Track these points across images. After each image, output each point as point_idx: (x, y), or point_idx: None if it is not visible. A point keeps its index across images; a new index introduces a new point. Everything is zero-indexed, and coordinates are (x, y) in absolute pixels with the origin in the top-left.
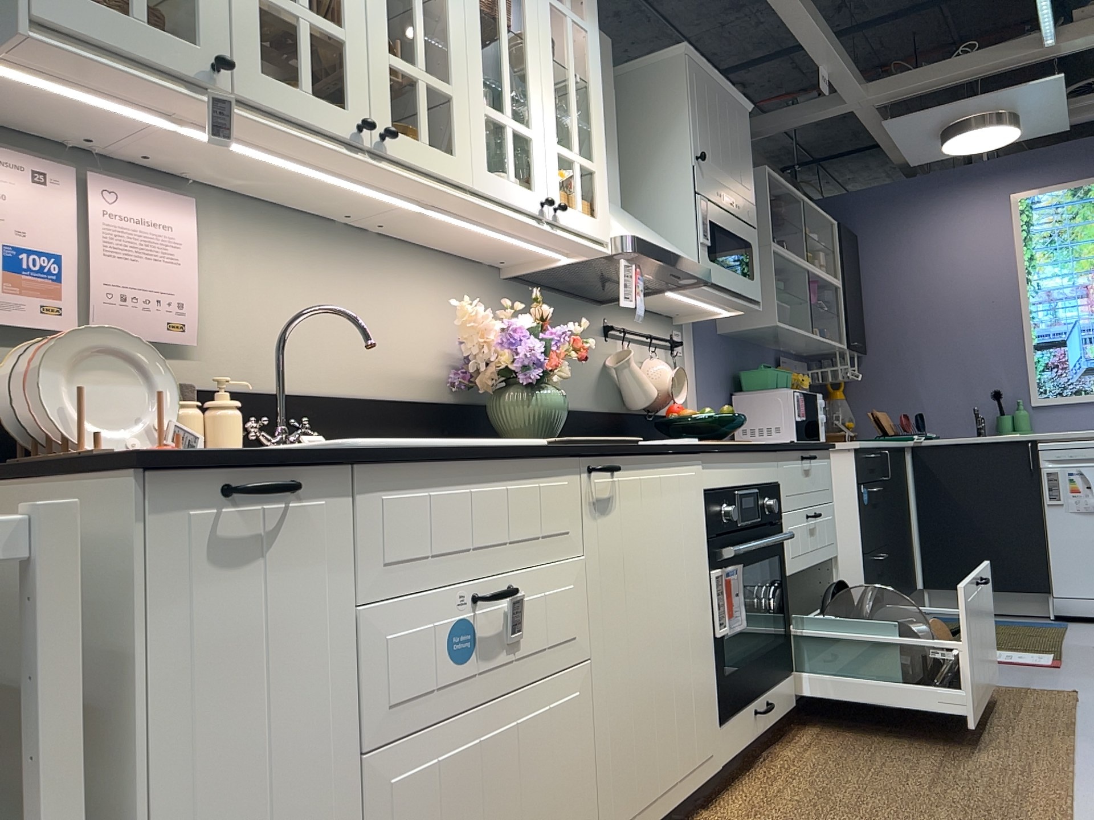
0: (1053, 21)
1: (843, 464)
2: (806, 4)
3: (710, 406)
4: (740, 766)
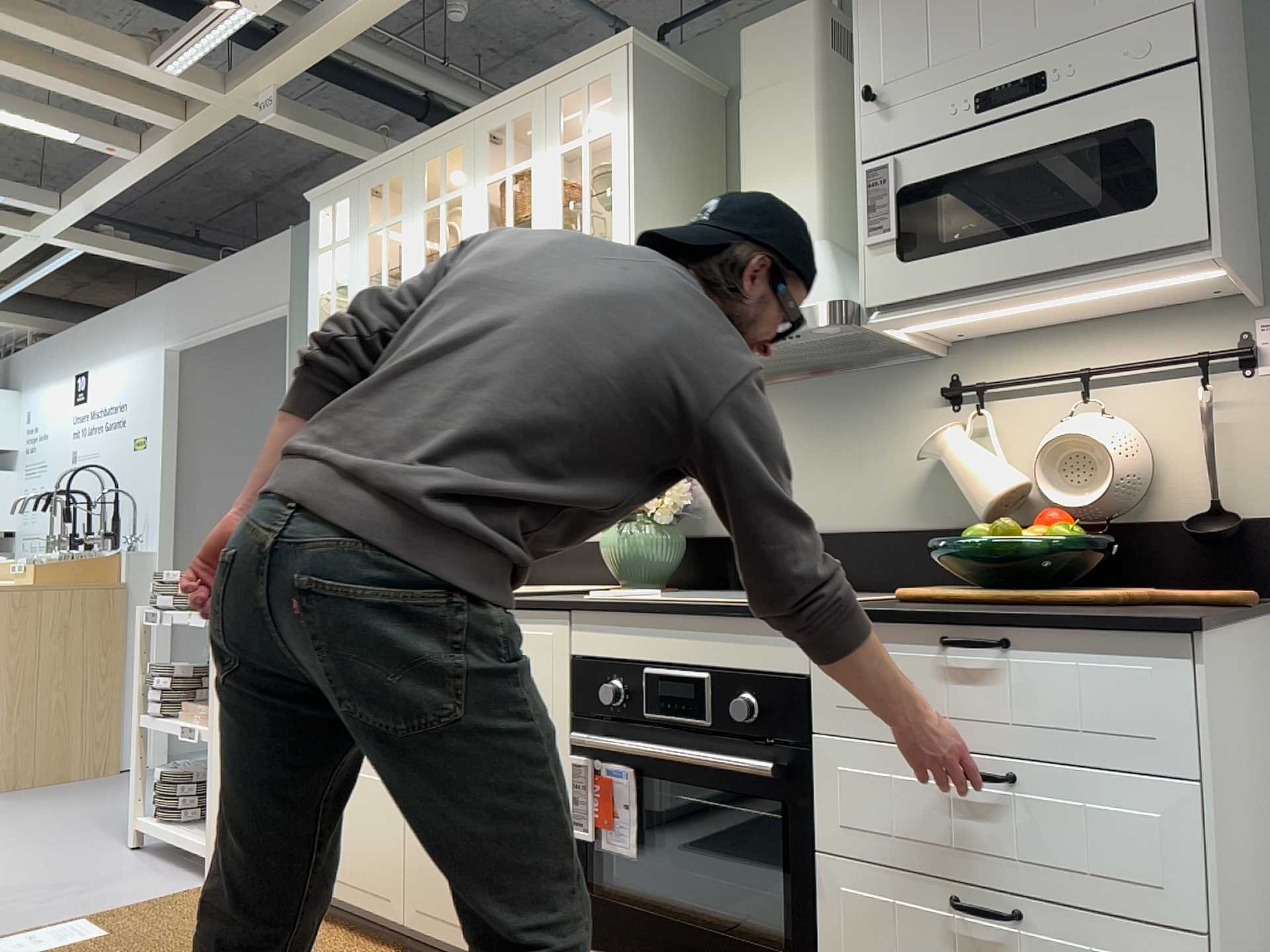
0: None
1: None
2: None
3: None
4: None
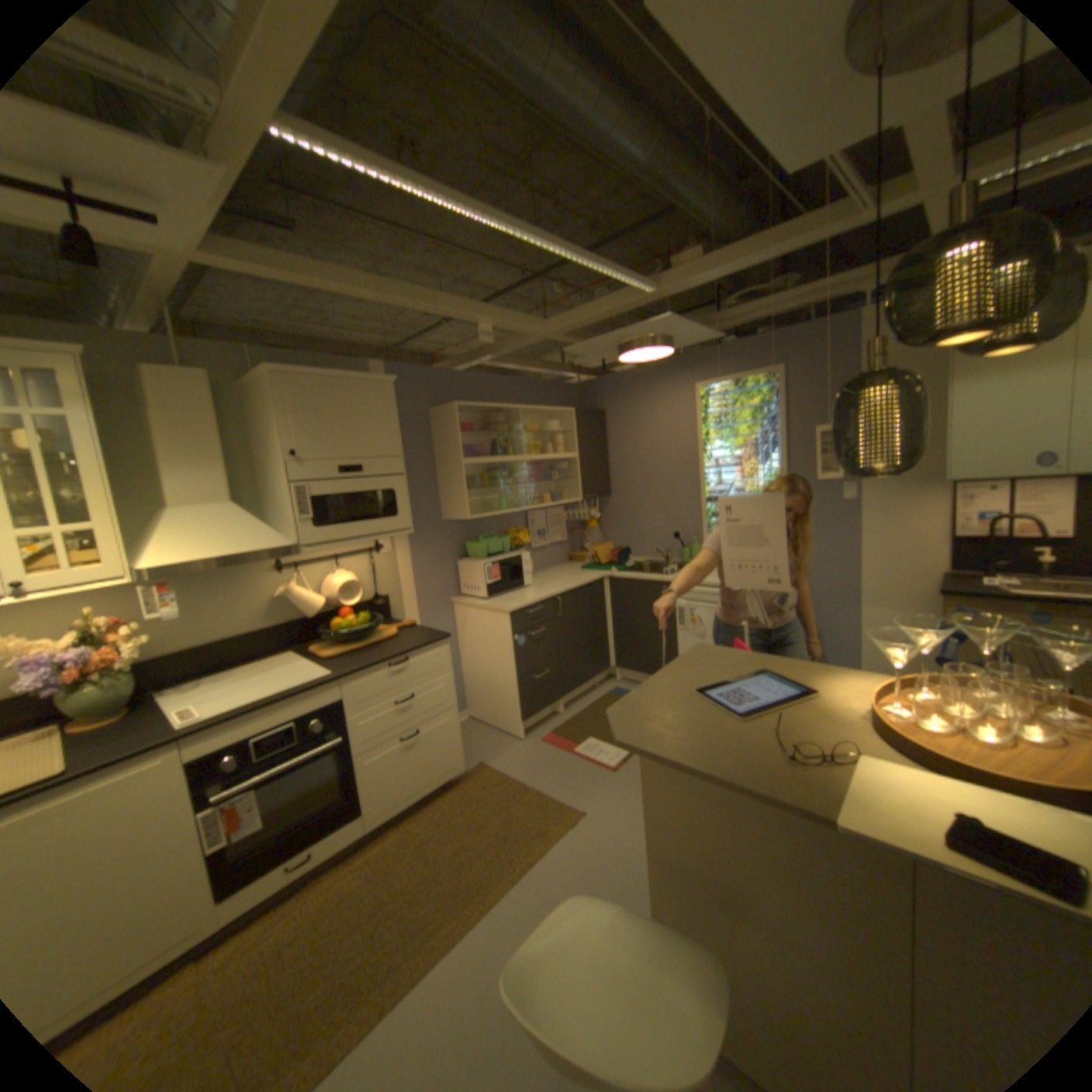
0: (636, 276)
1: (504, 621)
2: (412, 292)
3: (427, 575)
4: (286, 895)
